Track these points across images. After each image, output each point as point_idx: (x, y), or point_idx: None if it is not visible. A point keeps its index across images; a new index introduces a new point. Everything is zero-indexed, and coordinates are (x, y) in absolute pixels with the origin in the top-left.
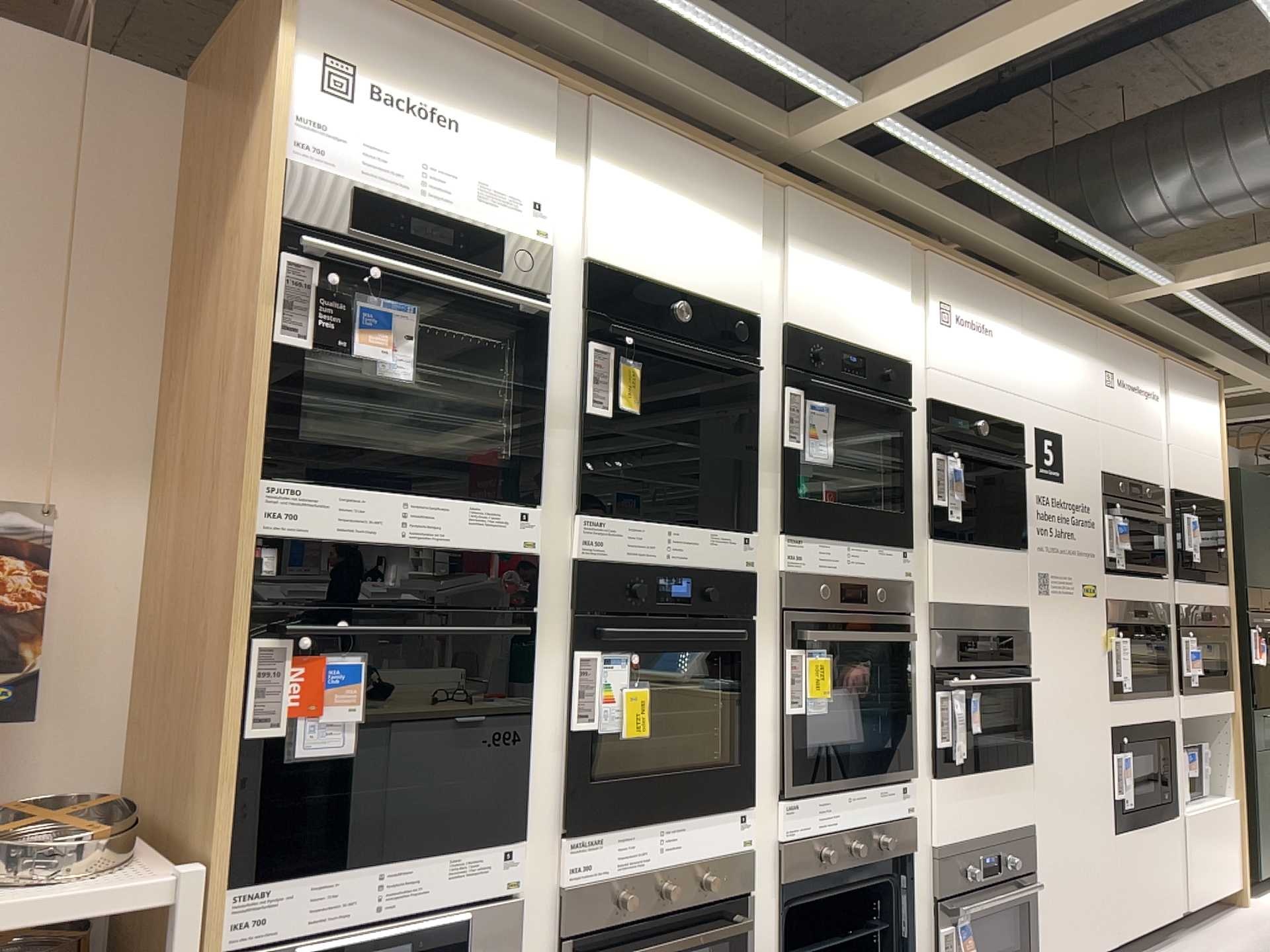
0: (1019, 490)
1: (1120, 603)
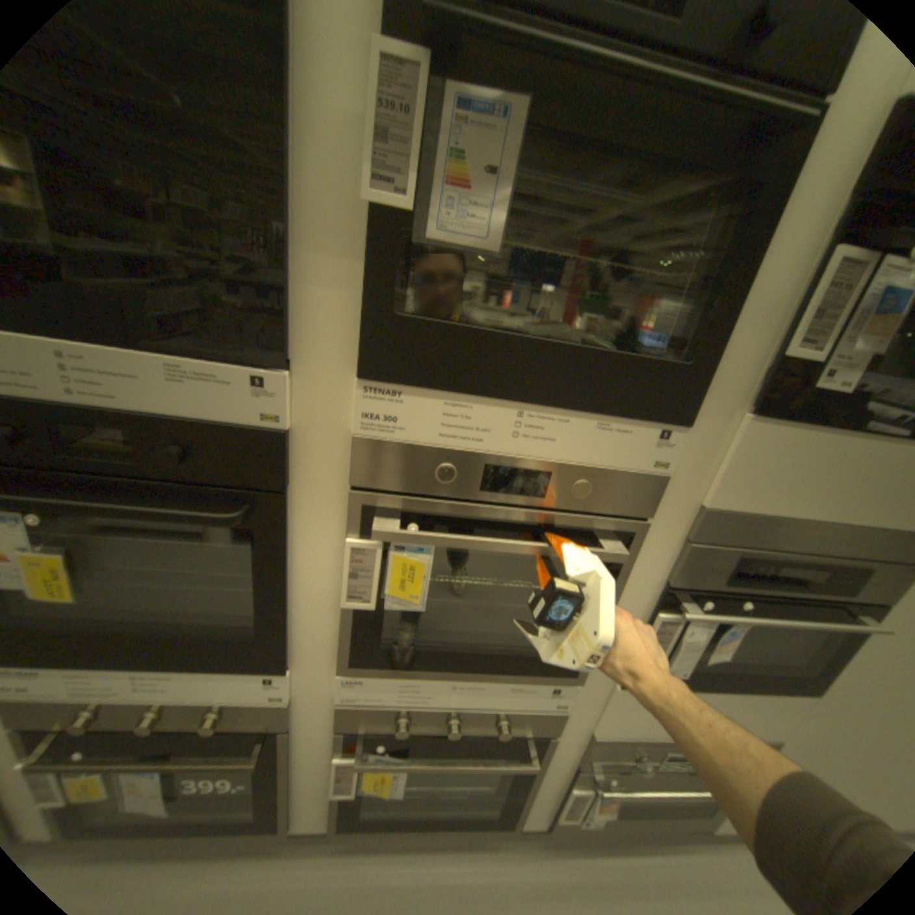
0: None
1: None
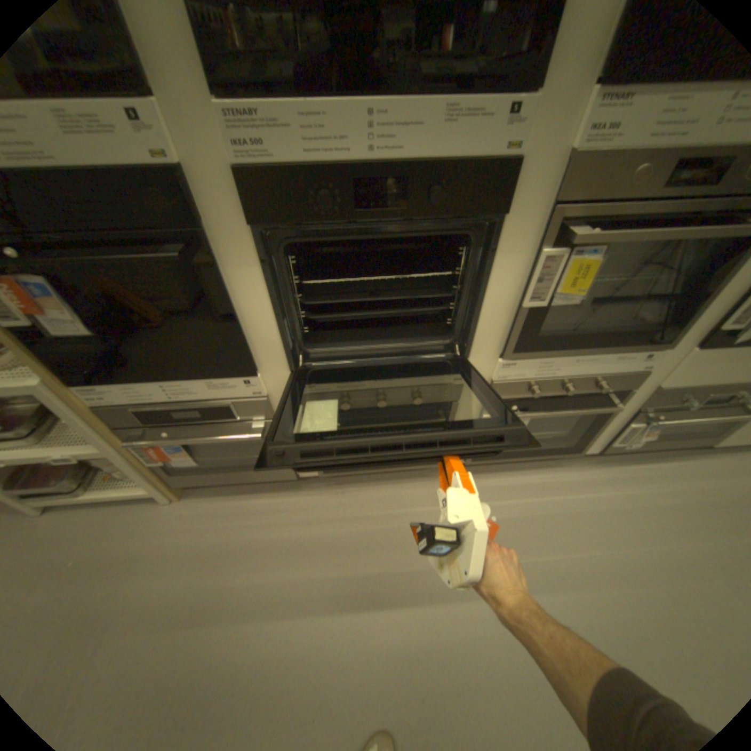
0: None
1: None
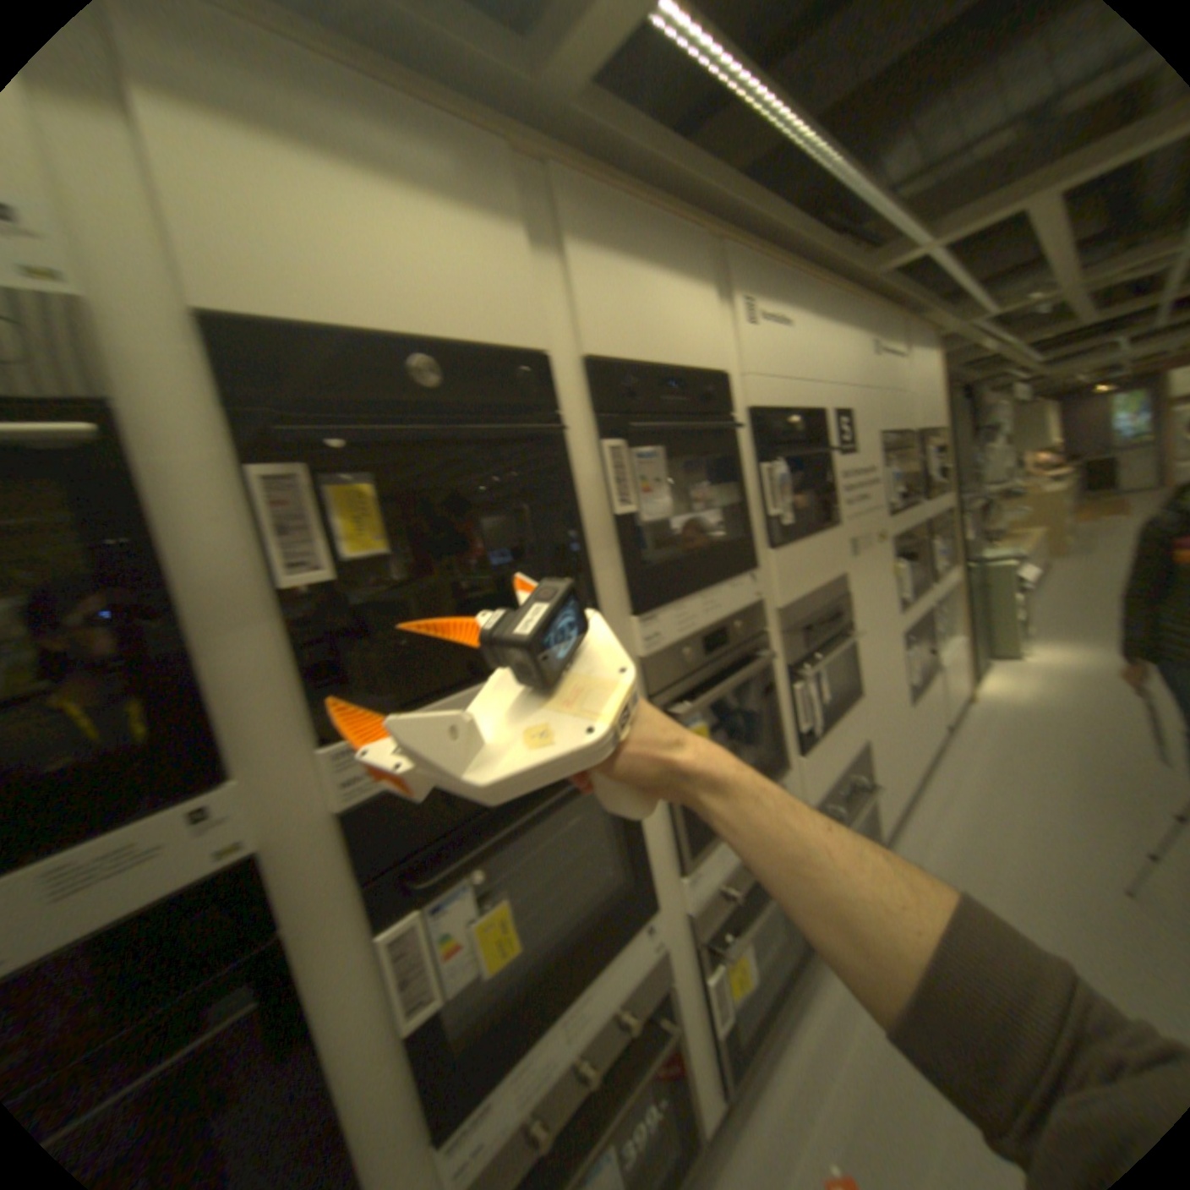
0: (841, 471)
1: (911, 538)
